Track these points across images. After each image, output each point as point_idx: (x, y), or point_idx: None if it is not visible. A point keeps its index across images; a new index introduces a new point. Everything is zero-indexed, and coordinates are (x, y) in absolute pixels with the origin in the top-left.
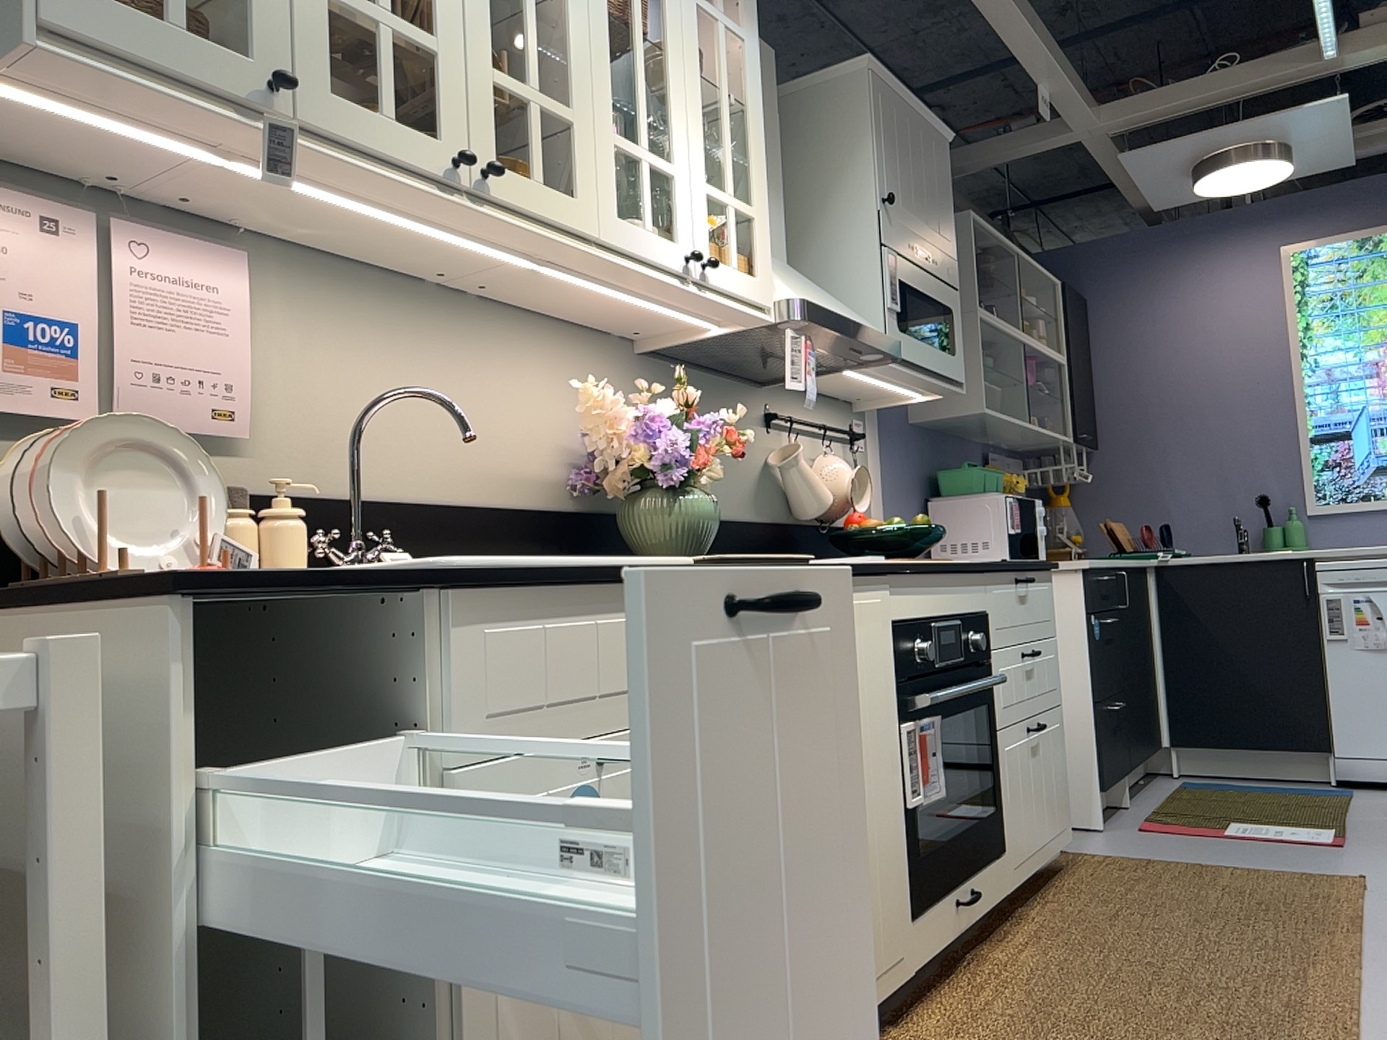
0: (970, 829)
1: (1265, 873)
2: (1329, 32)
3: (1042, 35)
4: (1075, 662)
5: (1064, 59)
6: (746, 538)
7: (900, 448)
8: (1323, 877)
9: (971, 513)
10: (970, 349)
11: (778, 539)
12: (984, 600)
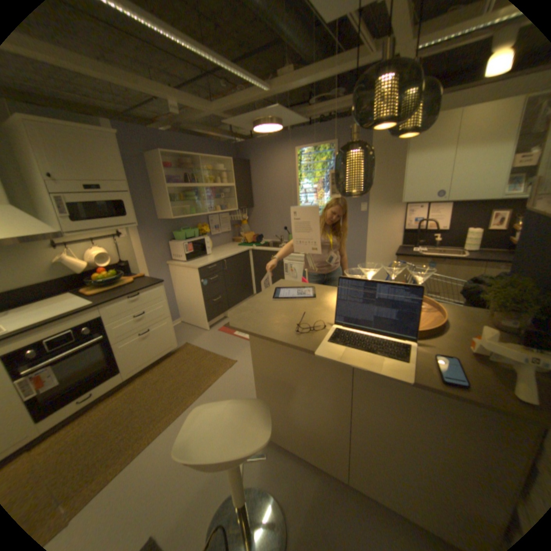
0: (86, 381)
1: (216, 359)
2: (259, 83)
3: (146, 84)
4: (199, 292)
5: (173, 90)
6: (41, 288)
7: (150, 230)
8: (226, 363)
9: (178, 247)
10: (166, 198)
11: (65, 282)
12: (95, 315)
